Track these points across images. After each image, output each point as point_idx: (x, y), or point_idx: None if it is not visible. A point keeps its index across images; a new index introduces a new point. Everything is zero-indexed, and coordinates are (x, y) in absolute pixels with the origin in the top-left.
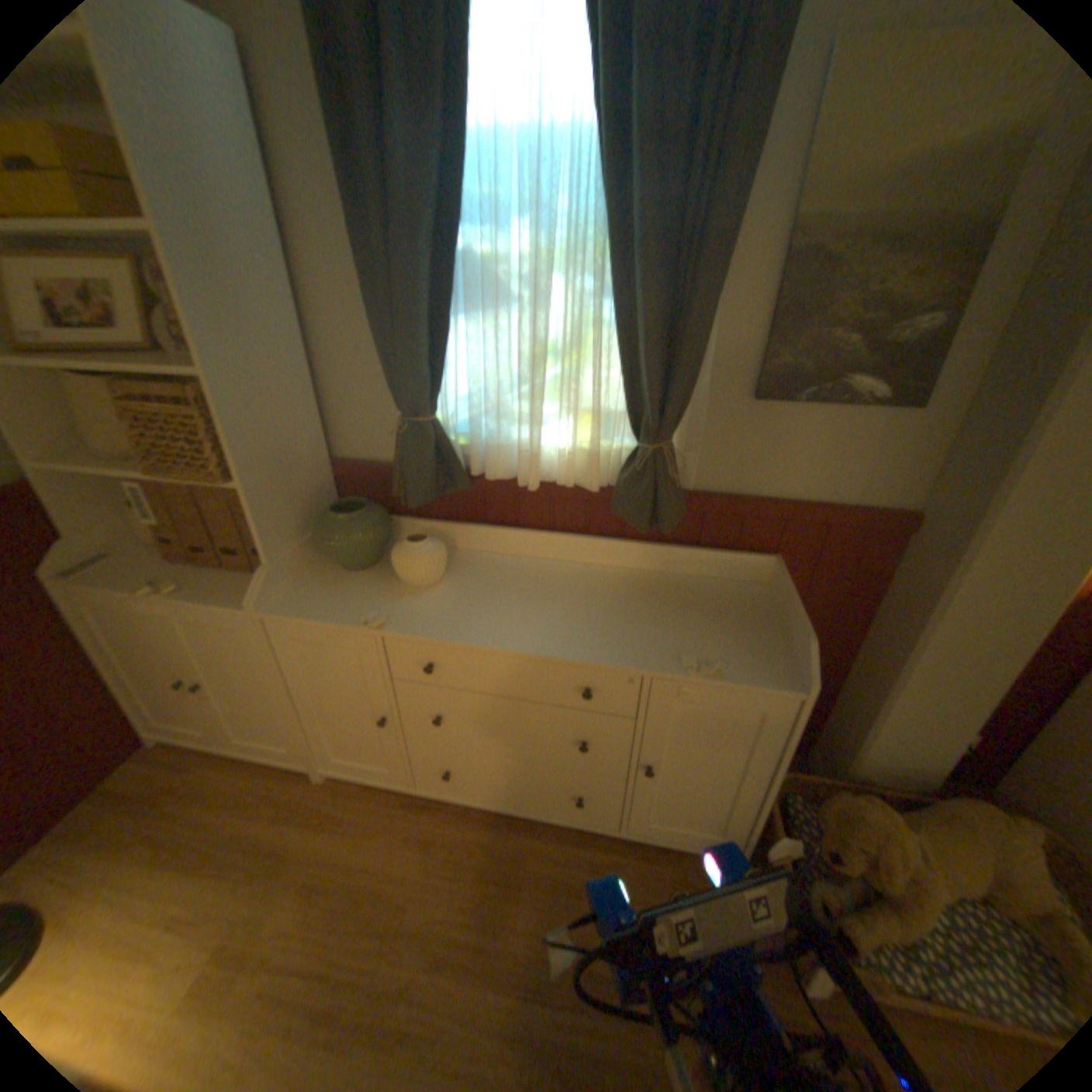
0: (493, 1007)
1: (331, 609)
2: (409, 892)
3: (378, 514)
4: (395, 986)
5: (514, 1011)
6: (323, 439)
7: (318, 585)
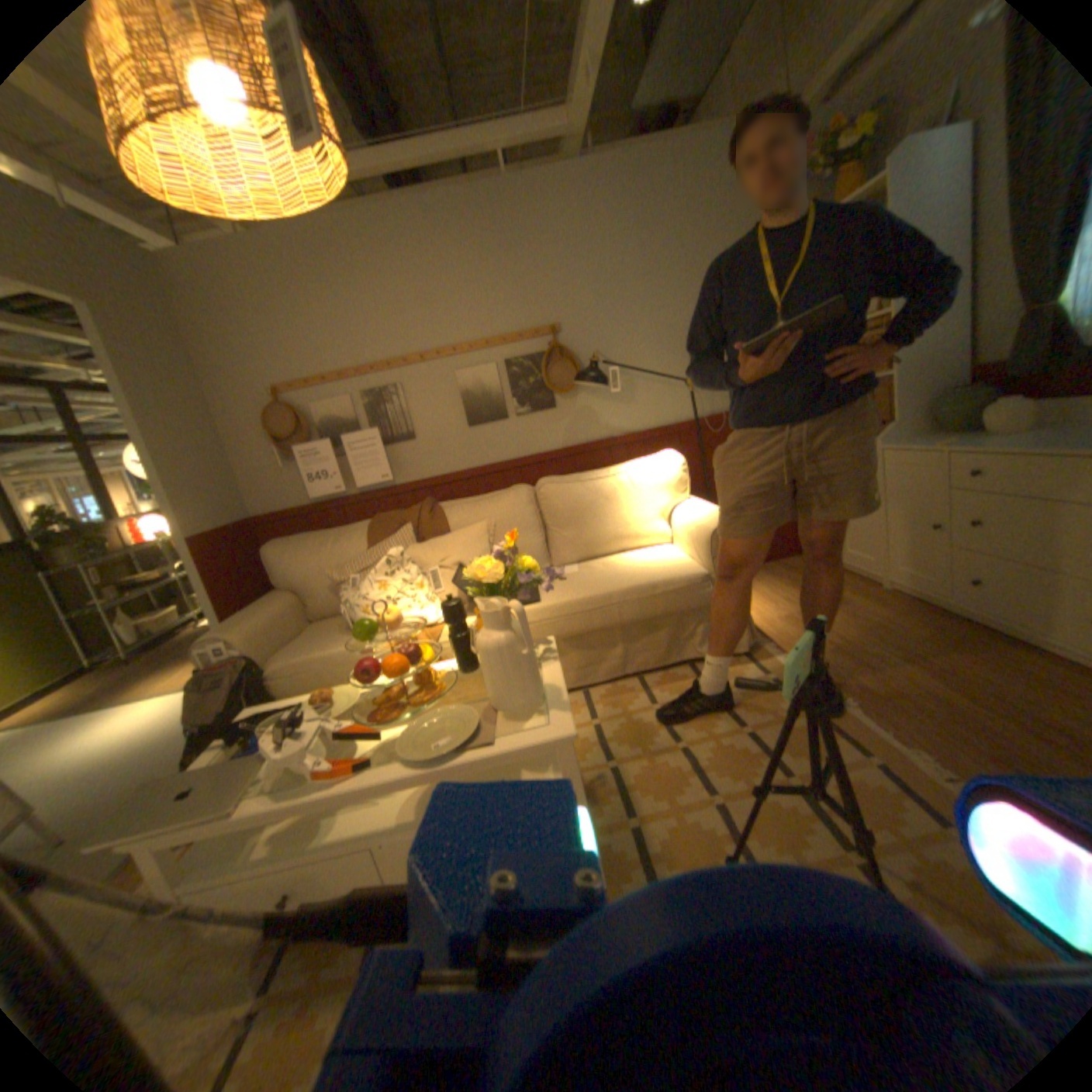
0: (933, 686)
1: (924, 443)
2: (913, 638)
3: (986, 389)
4: (878, 655)
5: (946, 693)
6: (967, 349)
7: (925, 438)
